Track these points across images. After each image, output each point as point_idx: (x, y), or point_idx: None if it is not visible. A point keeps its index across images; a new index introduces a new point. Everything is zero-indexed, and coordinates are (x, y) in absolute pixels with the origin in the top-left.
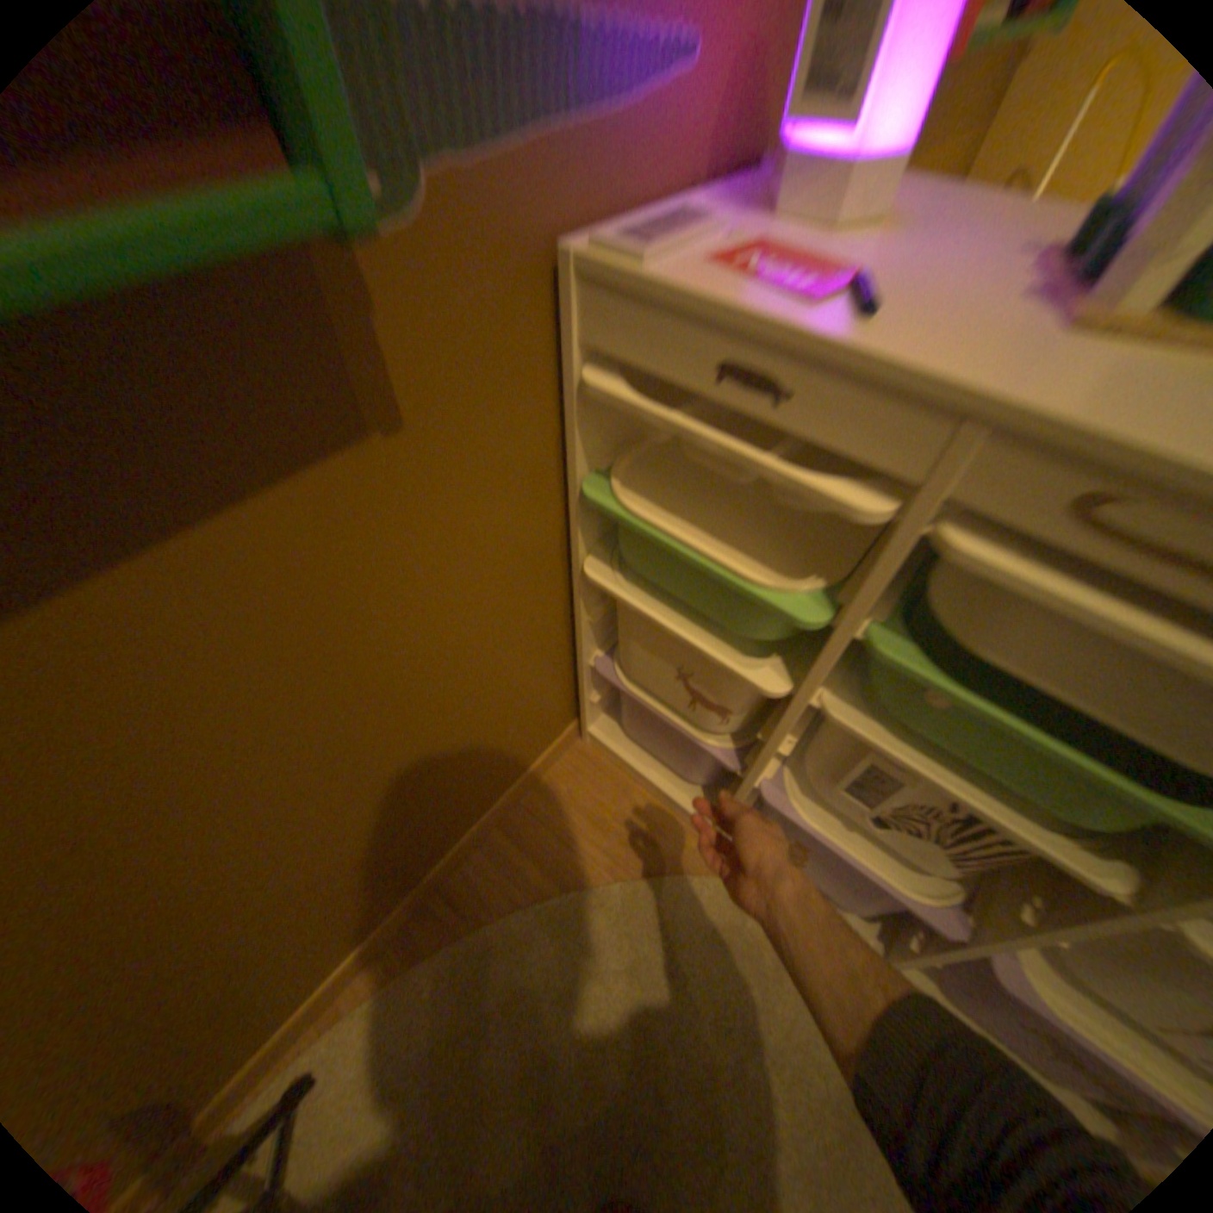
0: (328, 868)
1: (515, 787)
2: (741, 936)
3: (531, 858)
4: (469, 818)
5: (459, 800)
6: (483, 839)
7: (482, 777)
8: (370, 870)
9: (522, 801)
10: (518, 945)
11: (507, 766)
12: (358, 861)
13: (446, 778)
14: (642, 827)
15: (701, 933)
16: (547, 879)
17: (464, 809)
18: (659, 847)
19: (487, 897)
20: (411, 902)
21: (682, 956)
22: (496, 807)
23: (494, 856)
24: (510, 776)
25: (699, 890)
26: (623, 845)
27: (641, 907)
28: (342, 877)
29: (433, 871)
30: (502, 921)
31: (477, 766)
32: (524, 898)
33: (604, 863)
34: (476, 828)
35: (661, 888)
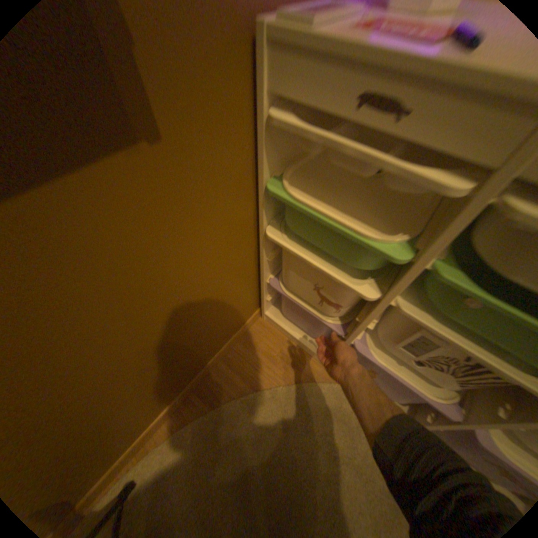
0: (135, 388)
1: (230, 341)
2: (340, 411)
3: (238, 375)
4: (208, 357)
5: (202, 349)
6: (214, 366)
7: (213, 337)
8: (158, 385)
9: (233, 347)
10: (232, 417)
11: (226, 332)
12: (151, 383)
13: (195, 339)
14: (291, 359)
15: (321, 410)
16: (246, 385)
17: (205, 353)
18: (300, 369)
19: (217, 394)
20: (180, 397)
21: (312, 421)
22: (220, 351)
23: (220, 374)
24: (227, 336)
25: (319, 389)
26: (282, 368)
27: (292, 398)
28: (143, 390)
29: (190, 382)
30: (225, 405)
31: (211, 332)
32: (235, 394)
33: (273, 377)
34: (211, 361)
35: (301, 389)
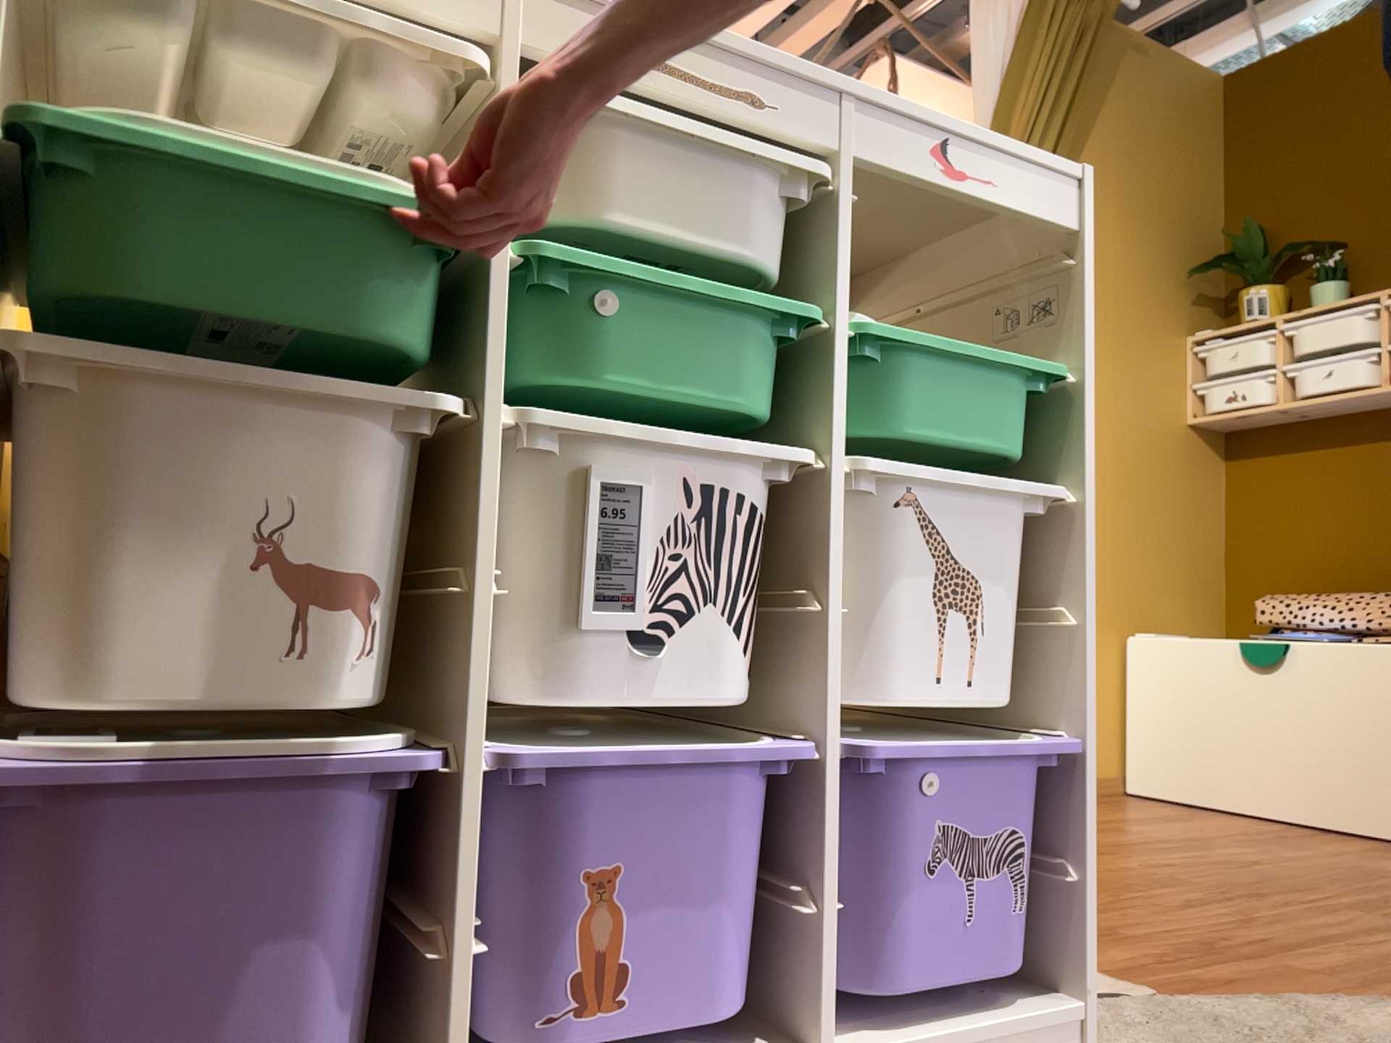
0: None
1: None
2: None
3: None
4: None
5: None
6: None
7: None
8: None
9: None
10: None
11: None
12: None
13: None
14: None
15: None
16: None
17: None
18: None
19: None
20: None
21: None
22: None
23: None
24: None
25: None
26: None
27: None
28: None
29: None
30: None
31: None
32: None
33: None
34: None
35: None
